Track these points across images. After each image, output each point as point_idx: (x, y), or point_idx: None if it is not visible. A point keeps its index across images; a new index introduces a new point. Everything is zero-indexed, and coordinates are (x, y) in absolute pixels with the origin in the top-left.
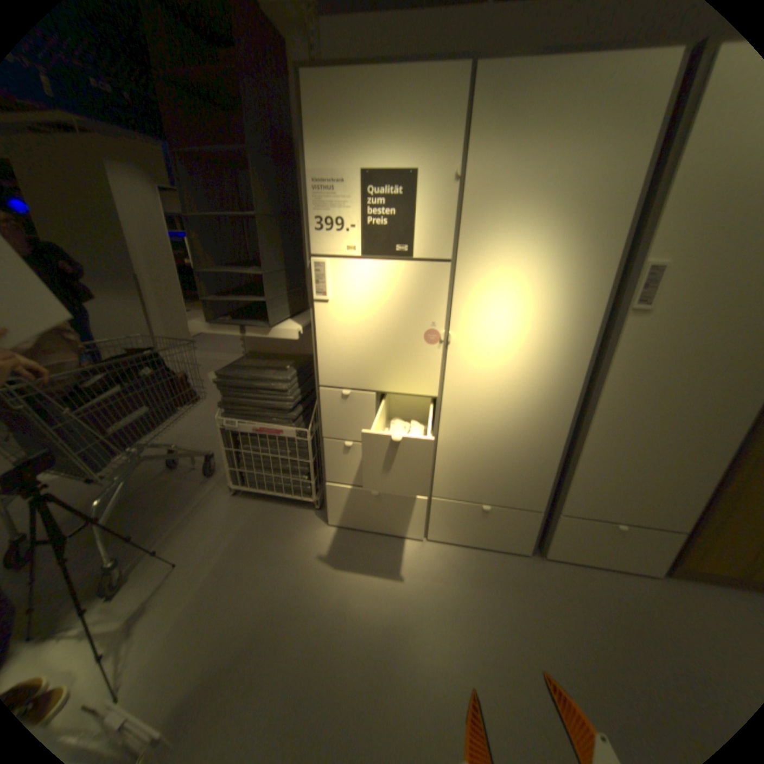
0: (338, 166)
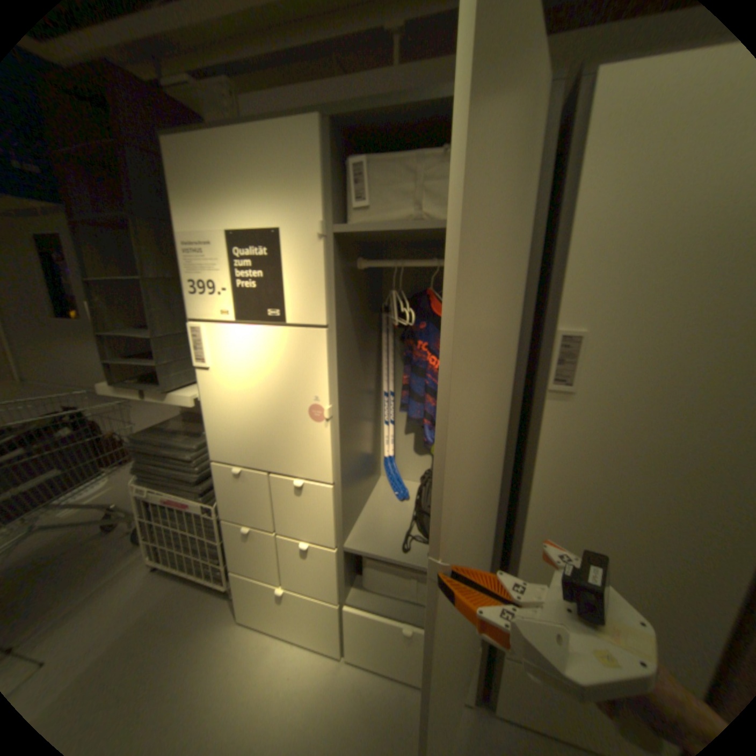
0: (203, 227)
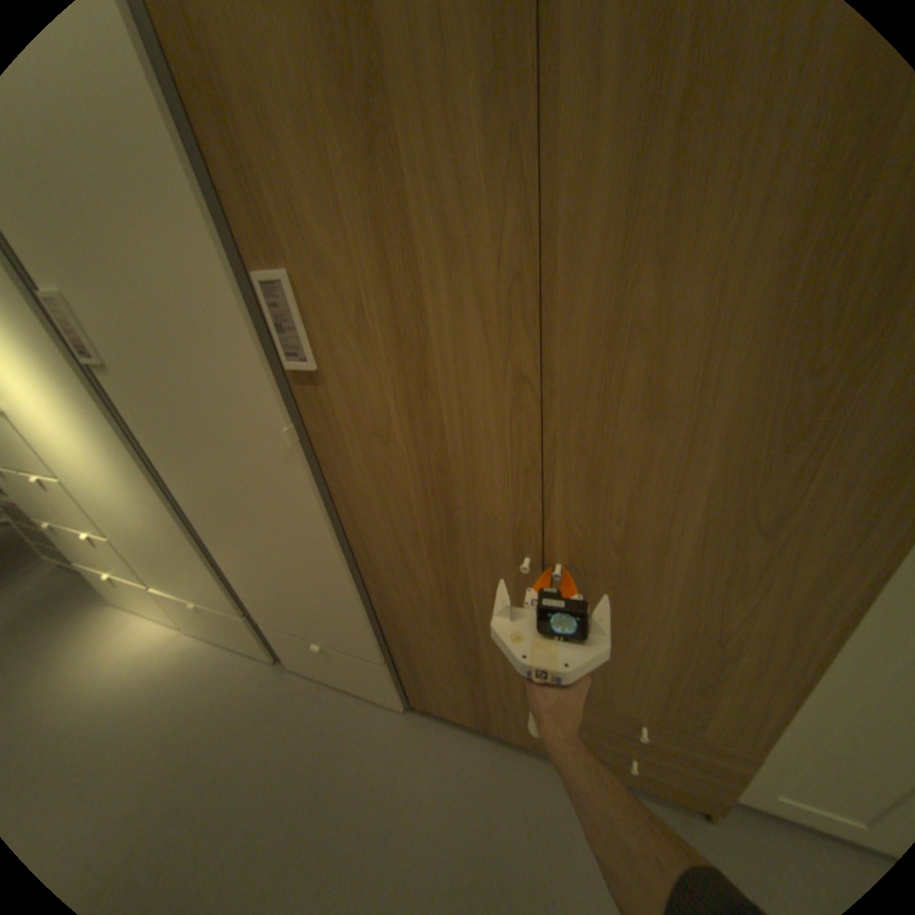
0: None
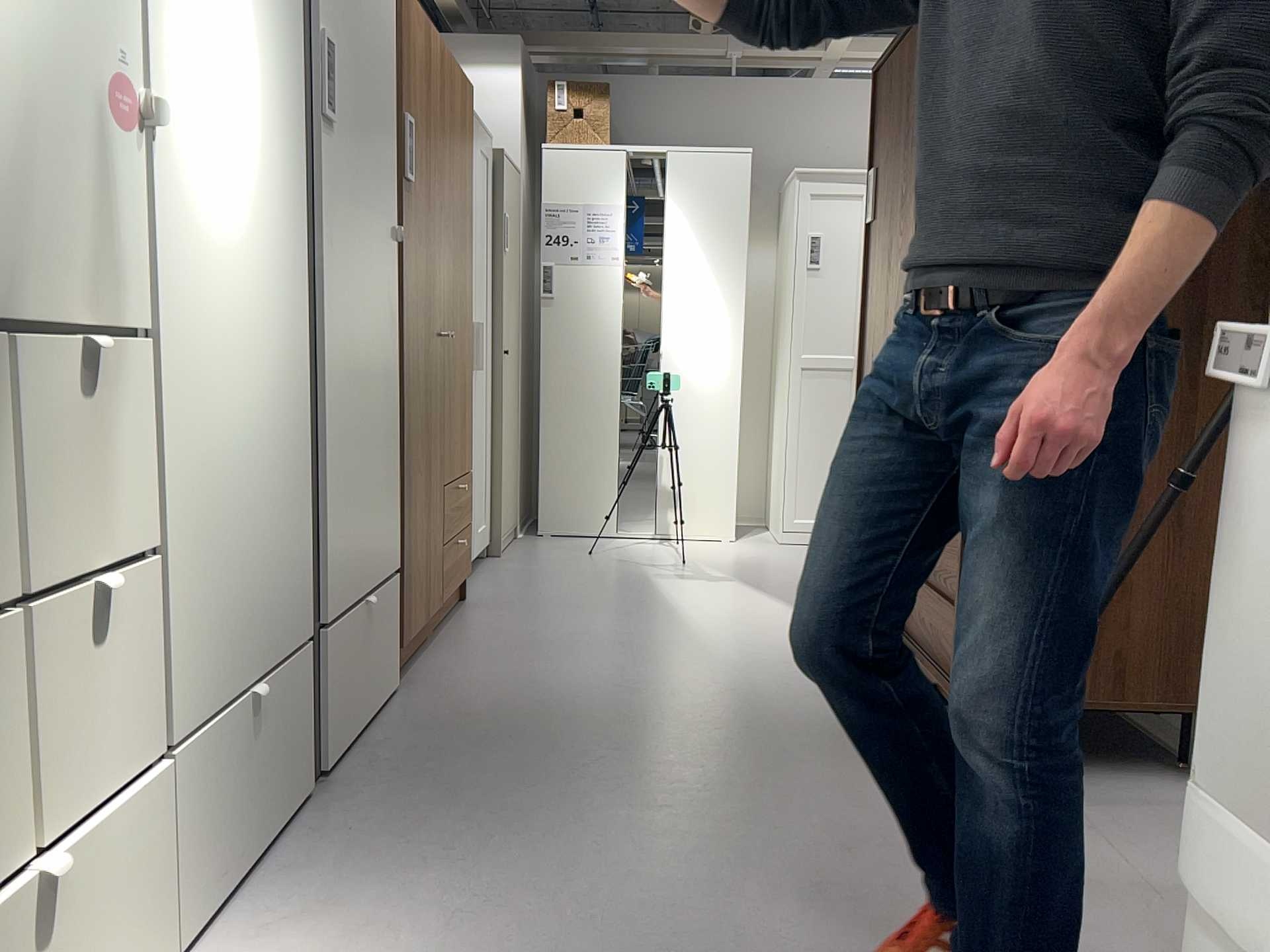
0: None
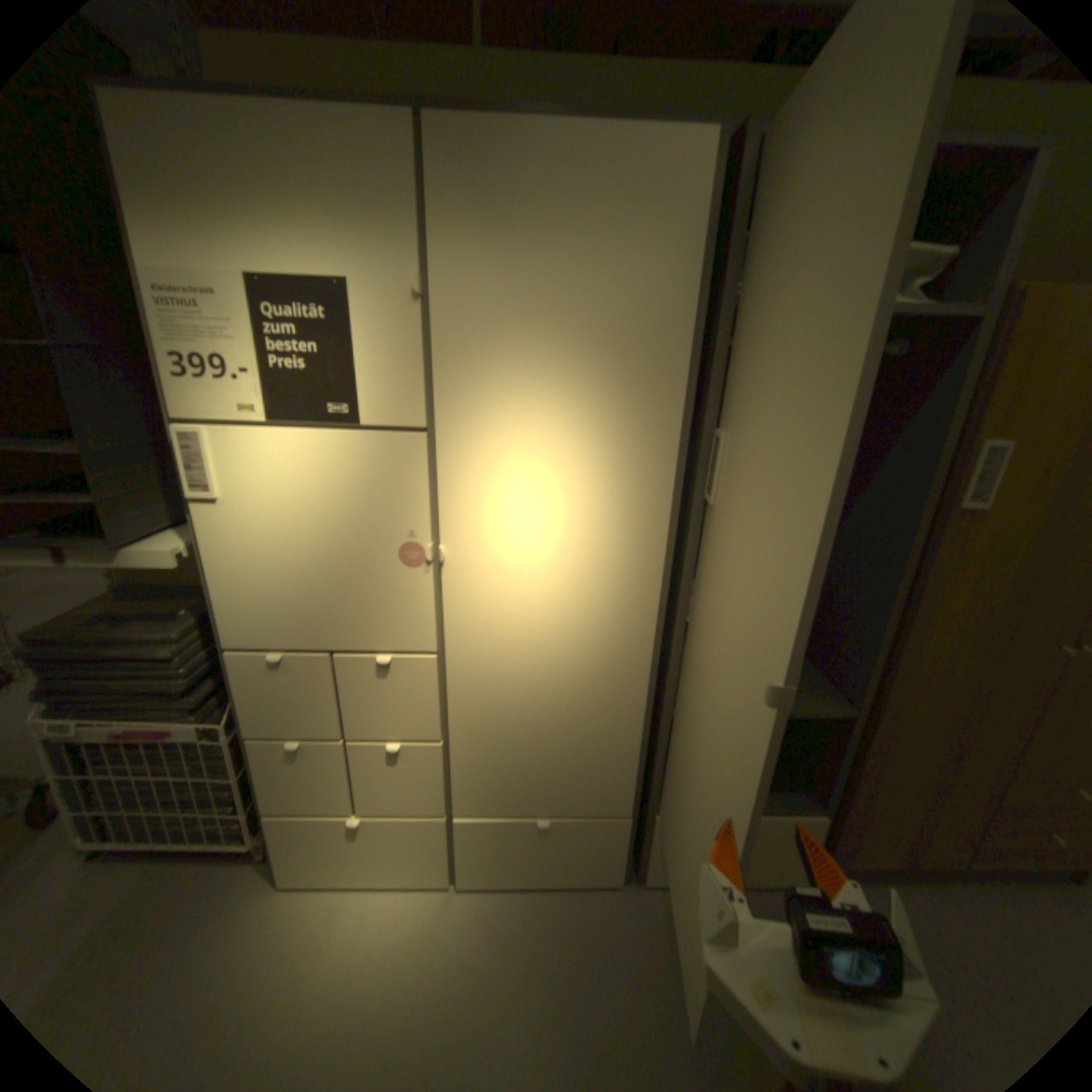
0: (200, 264)
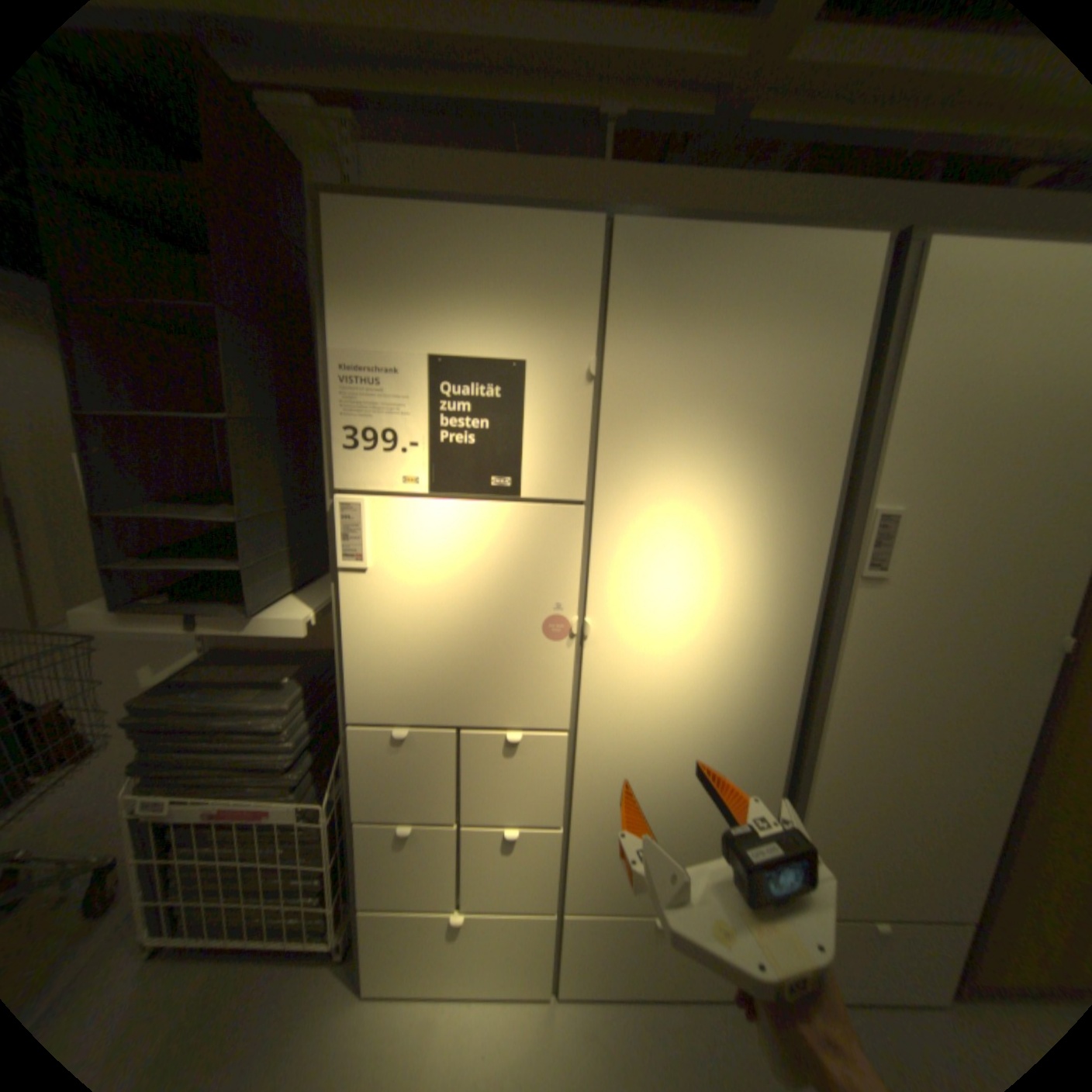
0: (389, 346)
